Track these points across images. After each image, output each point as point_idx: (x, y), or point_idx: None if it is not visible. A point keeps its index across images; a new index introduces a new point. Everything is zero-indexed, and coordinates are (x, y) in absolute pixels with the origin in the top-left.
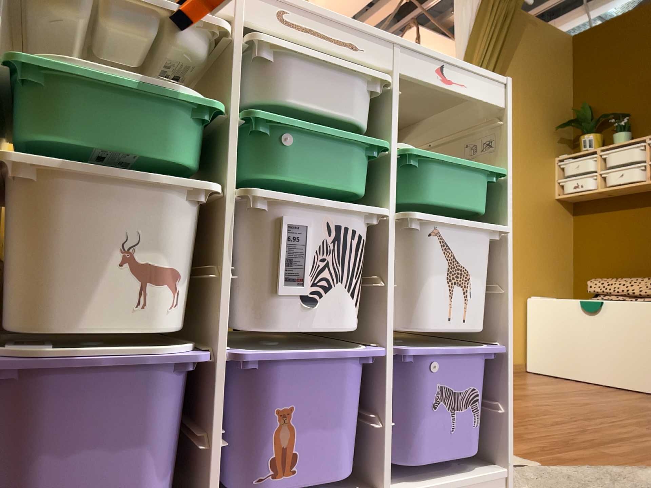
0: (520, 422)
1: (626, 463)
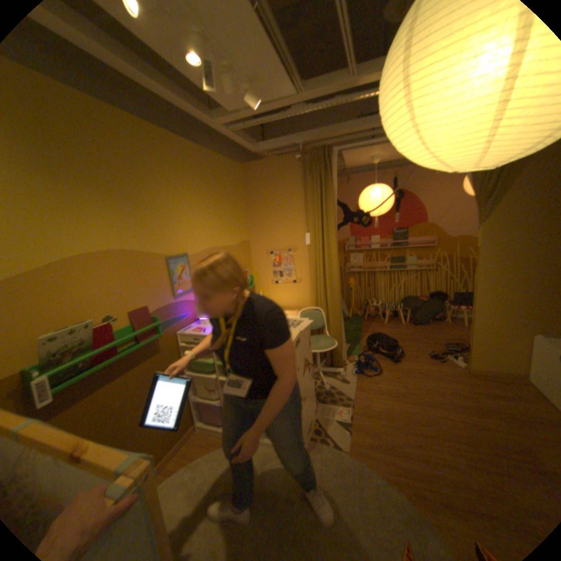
0: (398, 429)
1: (386, 476)
